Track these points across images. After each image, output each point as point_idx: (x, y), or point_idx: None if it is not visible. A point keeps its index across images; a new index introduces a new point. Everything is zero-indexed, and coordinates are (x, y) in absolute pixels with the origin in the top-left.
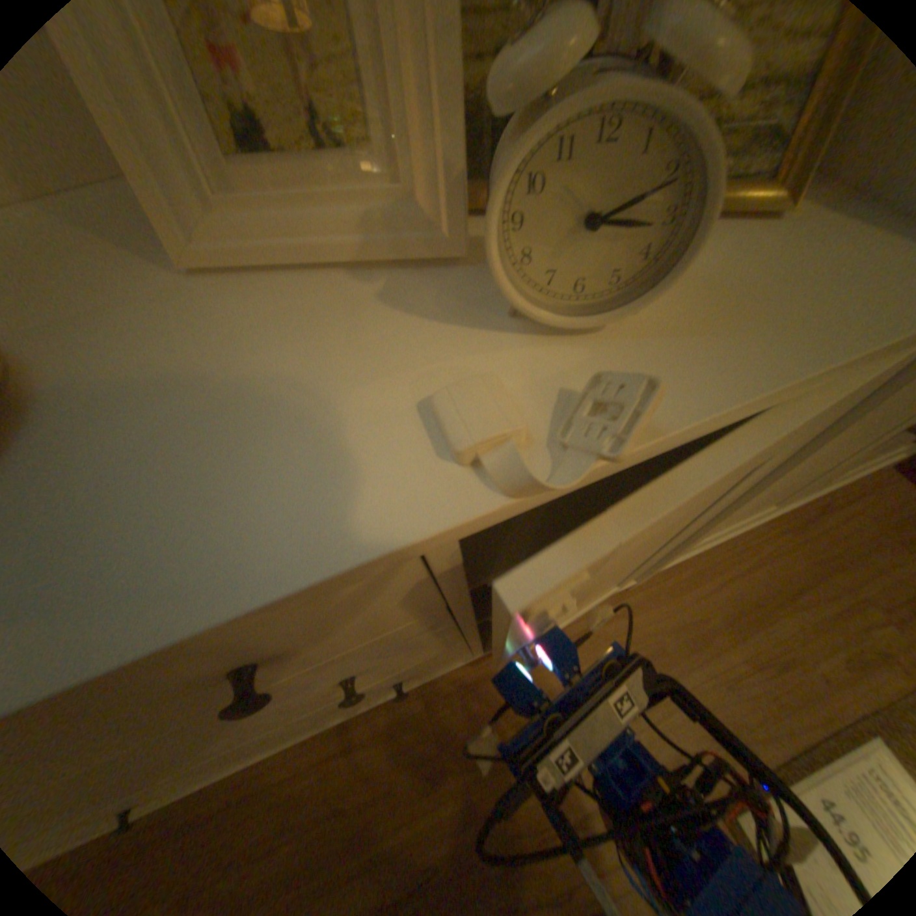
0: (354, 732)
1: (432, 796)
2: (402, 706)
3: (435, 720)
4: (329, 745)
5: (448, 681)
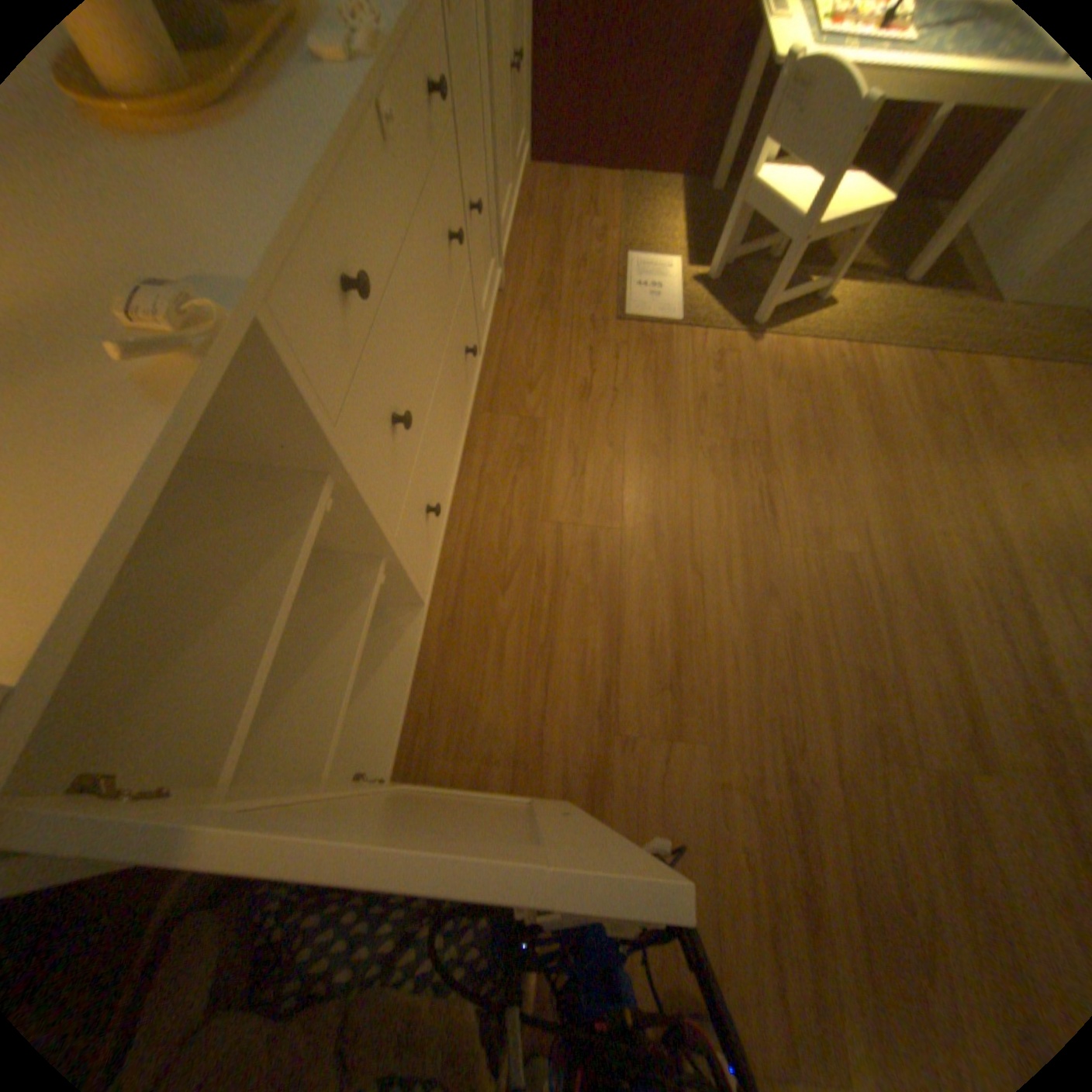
0: (473, 457)
1: (535, 430)
2: (477, 425)
3: (498, 412)
4: (470, 474)
5: (482, 396)
